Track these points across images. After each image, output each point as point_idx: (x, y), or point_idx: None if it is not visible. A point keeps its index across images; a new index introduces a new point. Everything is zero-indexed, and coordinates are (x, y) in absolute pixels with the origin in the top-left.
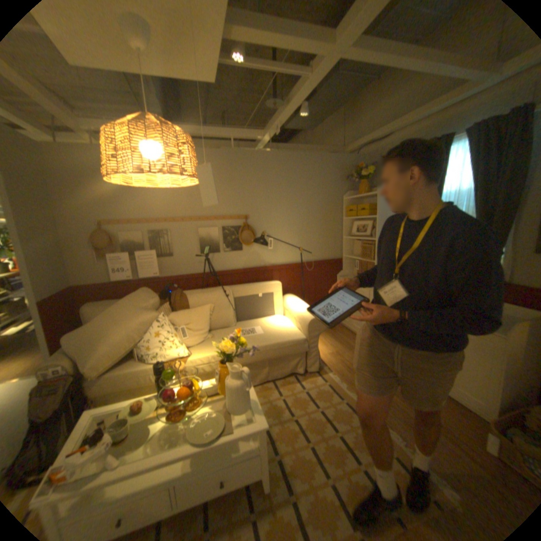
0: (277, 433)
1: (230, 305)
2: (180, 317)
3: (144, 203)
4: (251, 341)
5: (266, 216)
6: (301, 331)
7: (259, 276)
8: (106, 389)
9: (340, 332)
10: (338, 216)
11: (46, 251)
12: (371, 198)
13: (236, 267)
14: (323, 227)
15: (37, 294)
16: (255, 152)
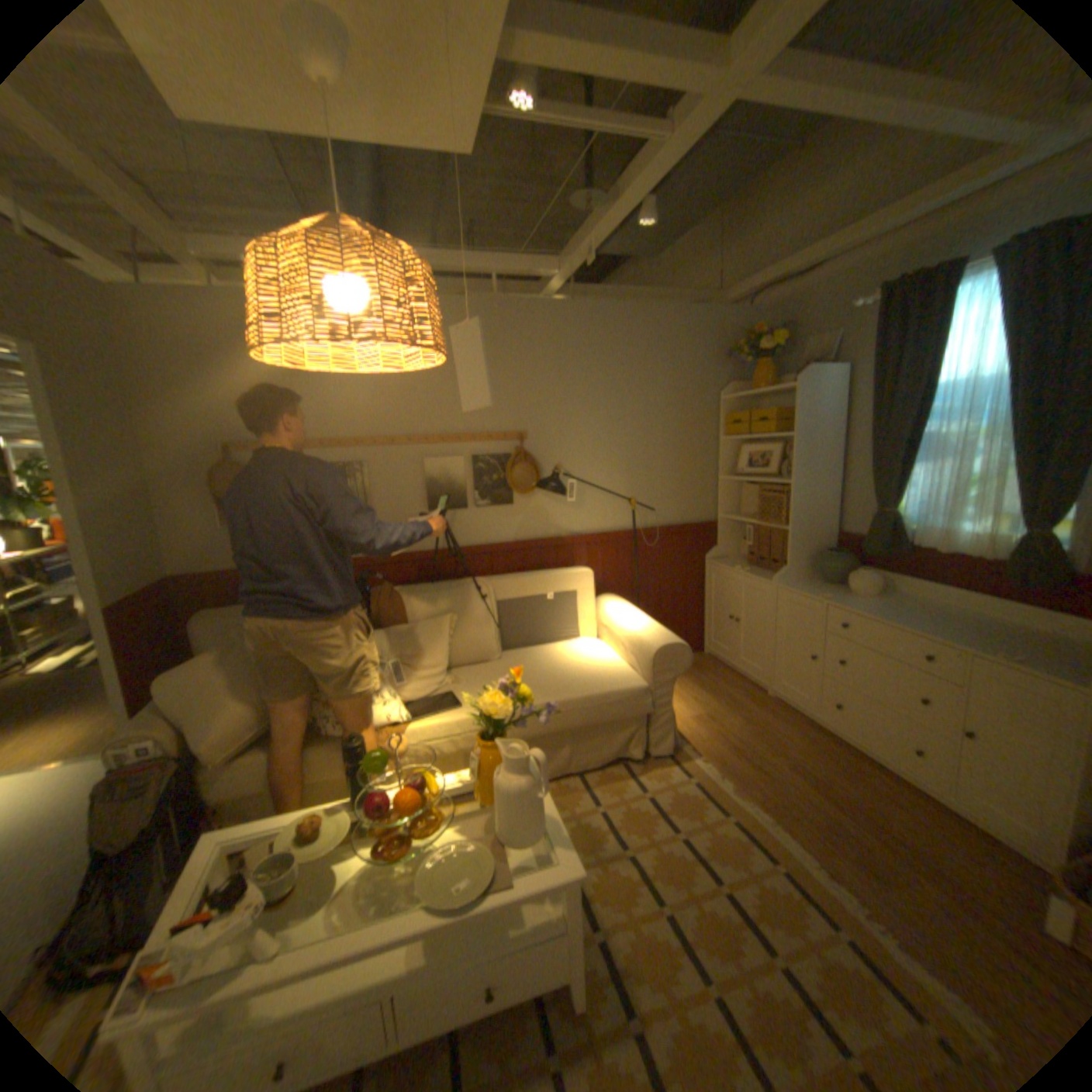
0: (596, 885)
1: (490, 618)
2: (391, 641)
3: (317, 408)
4: (536, 692)
5: (563, 434)
6: (637, 673)
7: (547, 557)
8: (243, 789)
9: (712, 673)
10: (710, 435)
11: (121, 506)
12: (778, 397)
13: (501, 539)
14: (679, 458)
15: (105, 592)
16: (542, 302)
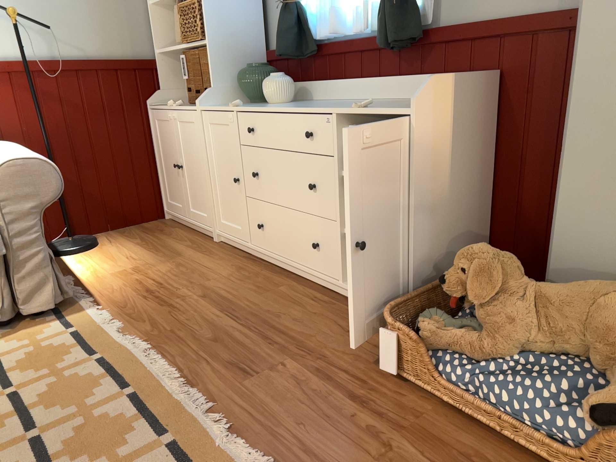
0: None
1: None
2: None
3: None
4: None
5: None
6: None
7: None
8: None
9: (164, 233)
10: None
11: None
12: None
13: None
14: None
15: None
16: None
